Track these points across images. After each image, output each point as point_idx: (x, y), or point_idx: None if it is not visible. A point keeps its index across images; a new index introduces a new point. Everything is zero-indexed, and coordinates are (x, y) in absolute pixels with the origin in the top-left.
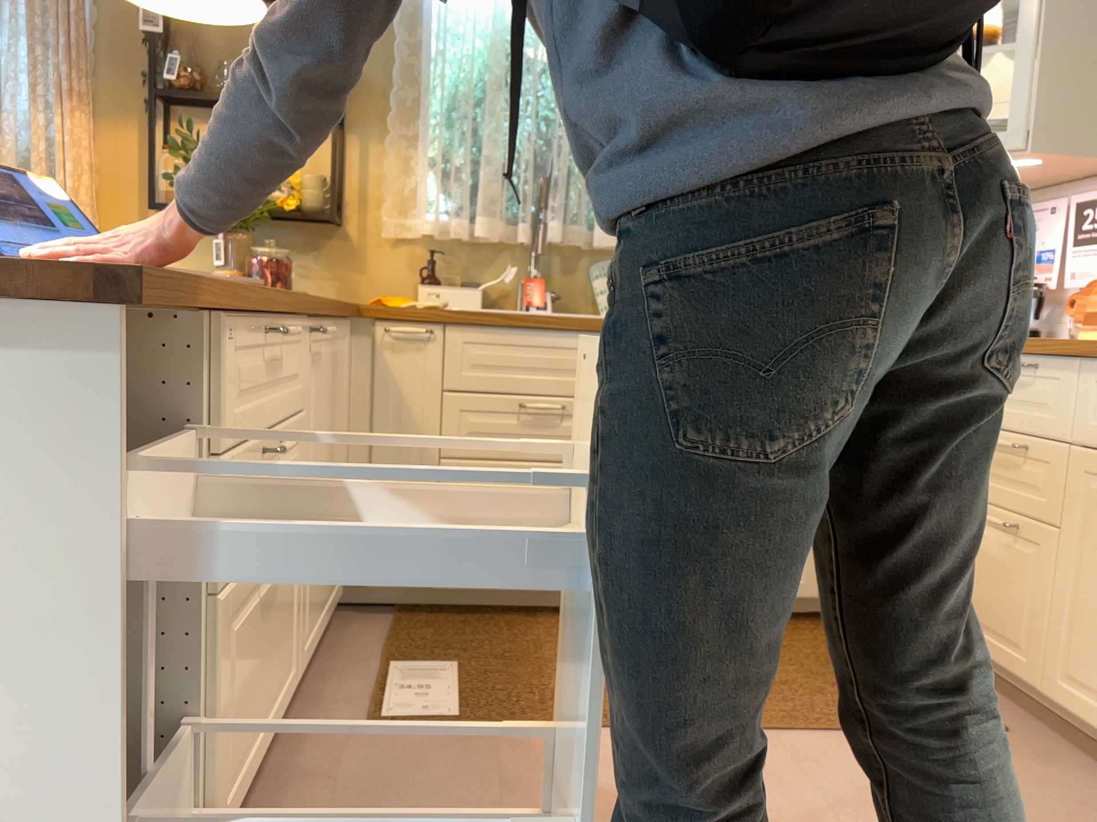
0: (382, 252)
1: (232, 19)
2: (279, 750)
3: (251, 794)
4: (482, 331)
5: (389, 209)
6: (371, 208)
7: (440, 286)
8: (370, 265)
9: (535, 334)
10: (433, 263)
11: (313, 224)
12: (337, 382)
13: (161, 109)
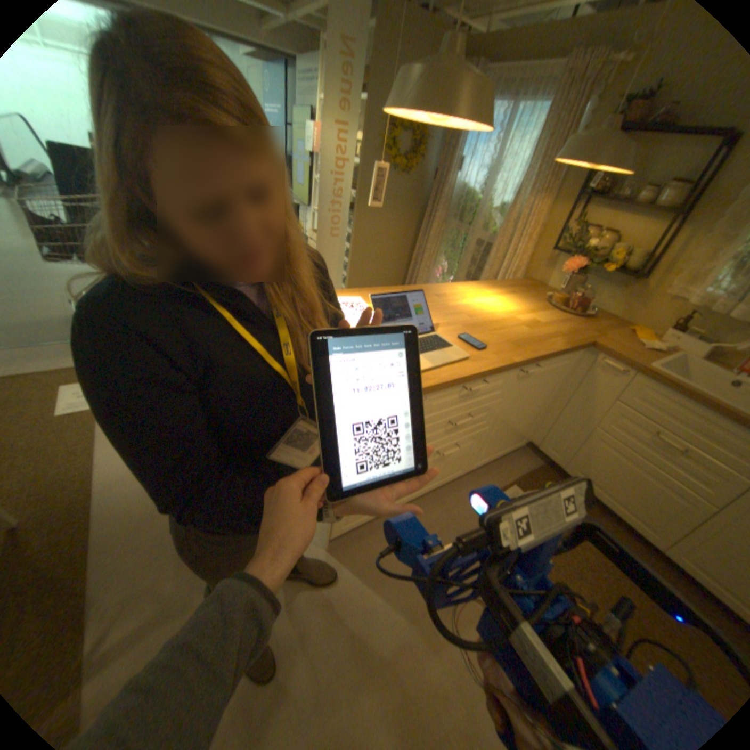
0: (663, 300)
1: (620, 168)
2: (449, 488)
3: (428, 496)
4: (661, 387)
5: (682, 278)
6: (672, 274)
7: (683, 334)
8: (651, 305)
9: (697, 406)
10: (689, 320)
11: (630, 273)
12: (555, 378)
13: (585, 196)
